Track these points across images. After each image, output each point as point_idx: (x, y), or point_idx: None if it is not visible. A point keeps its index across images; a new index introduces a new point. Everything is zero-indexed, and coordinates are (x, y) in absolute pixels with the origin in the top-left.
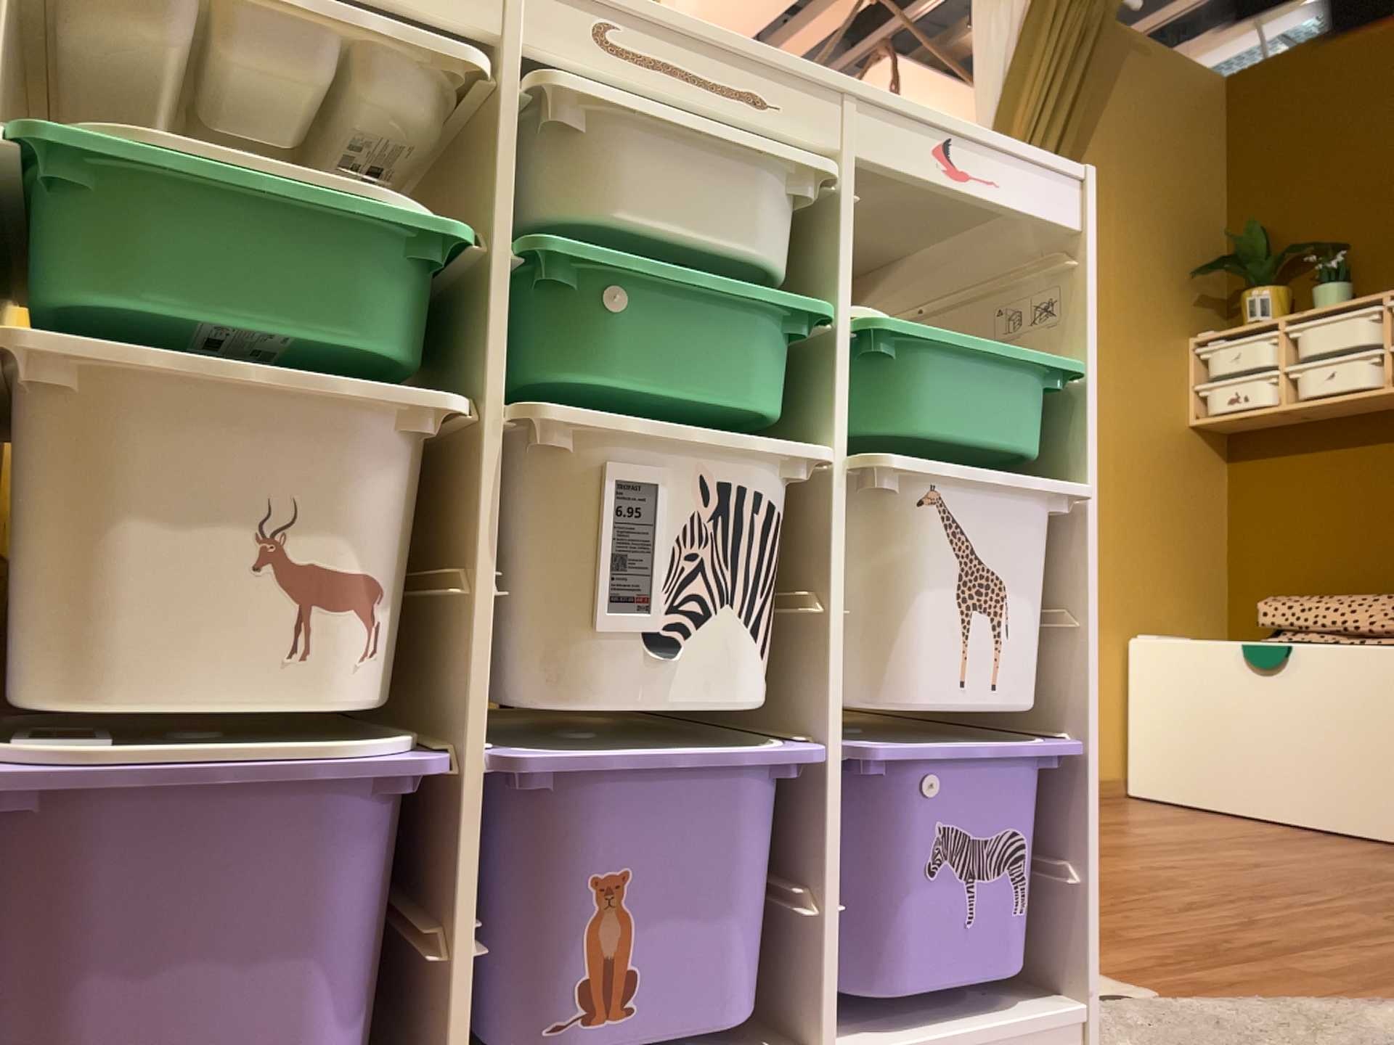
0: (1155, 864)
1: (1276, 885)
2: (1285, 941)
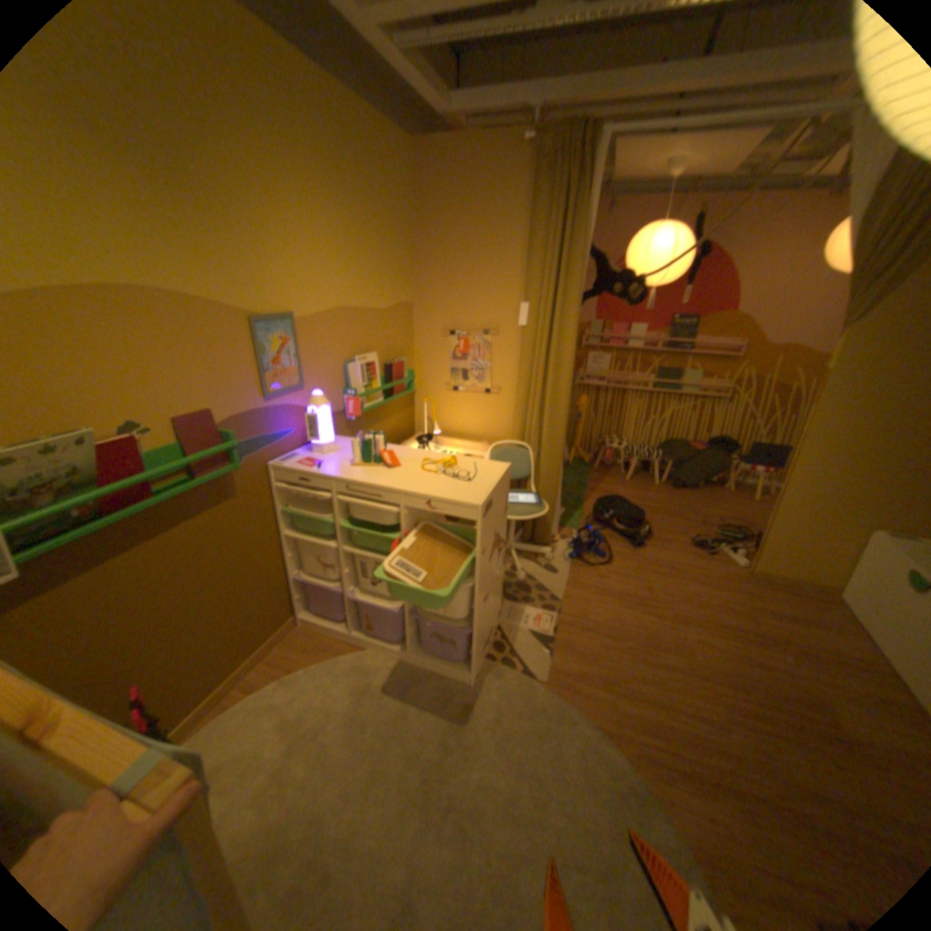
0: (705, 646)
1: (729, 684)
2: (643, 702)
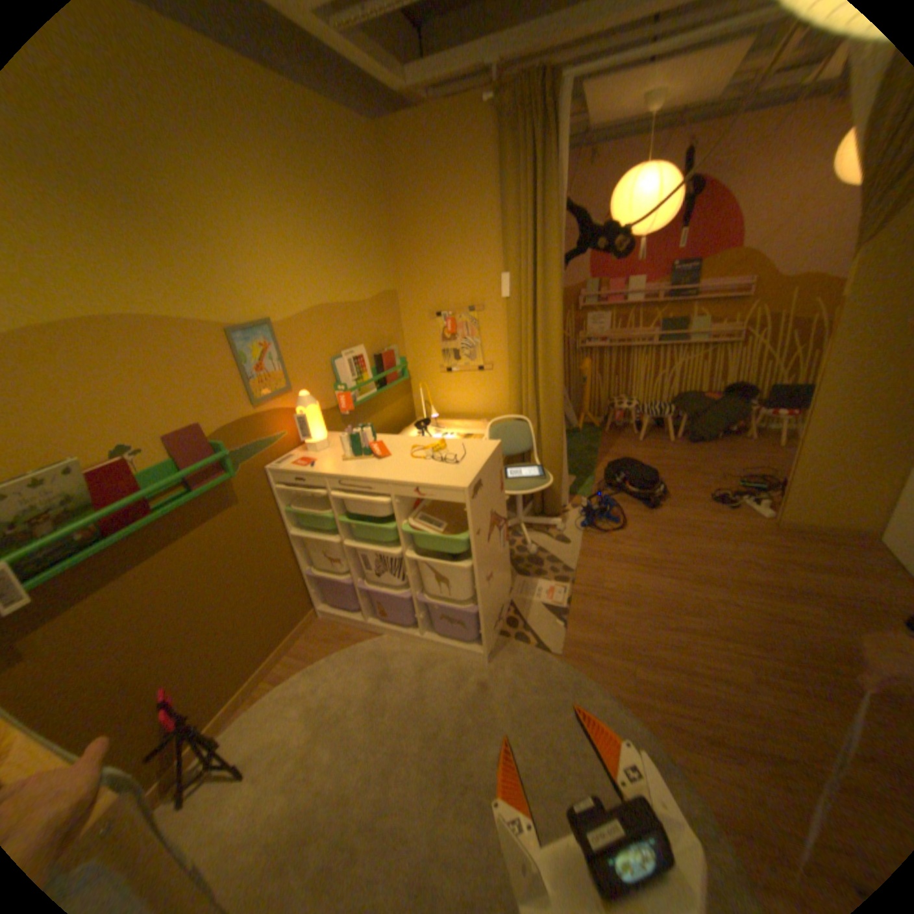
0: (728, 605)
1: (756, 643)
2: (663, 667)
